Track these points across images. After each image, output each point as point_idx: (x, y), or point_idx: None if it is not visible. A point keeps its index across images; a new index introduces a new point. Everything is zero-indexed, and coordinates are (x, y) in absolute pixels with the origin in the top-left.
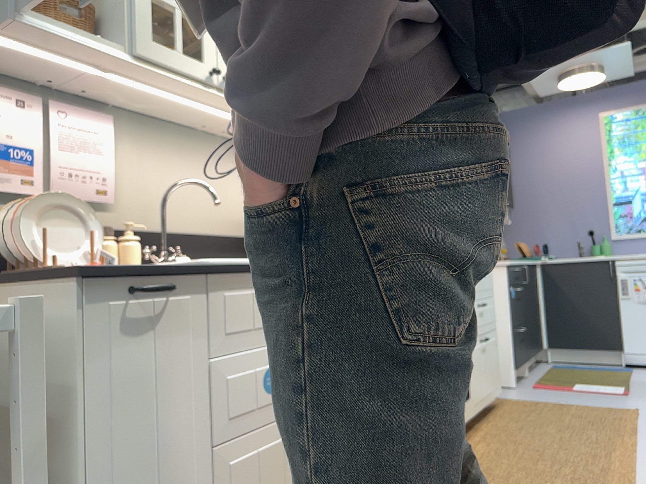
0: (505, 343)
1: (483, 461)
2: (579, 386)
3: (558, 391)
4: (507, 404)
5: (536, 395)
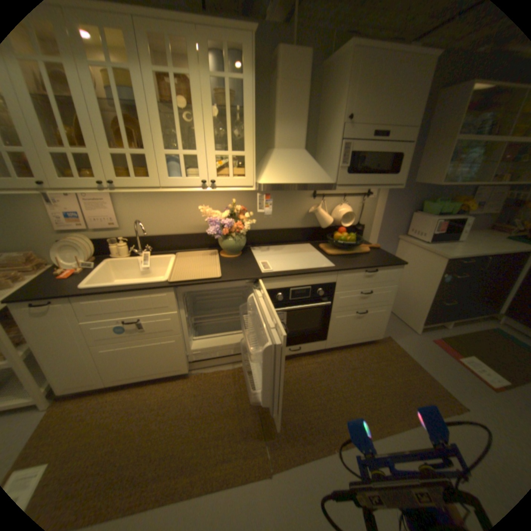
0: (425, 308)
1: (294, 377)
2: (472, 360)
3: (445, 355)
4: (385, 346)
5: (421, 350)
